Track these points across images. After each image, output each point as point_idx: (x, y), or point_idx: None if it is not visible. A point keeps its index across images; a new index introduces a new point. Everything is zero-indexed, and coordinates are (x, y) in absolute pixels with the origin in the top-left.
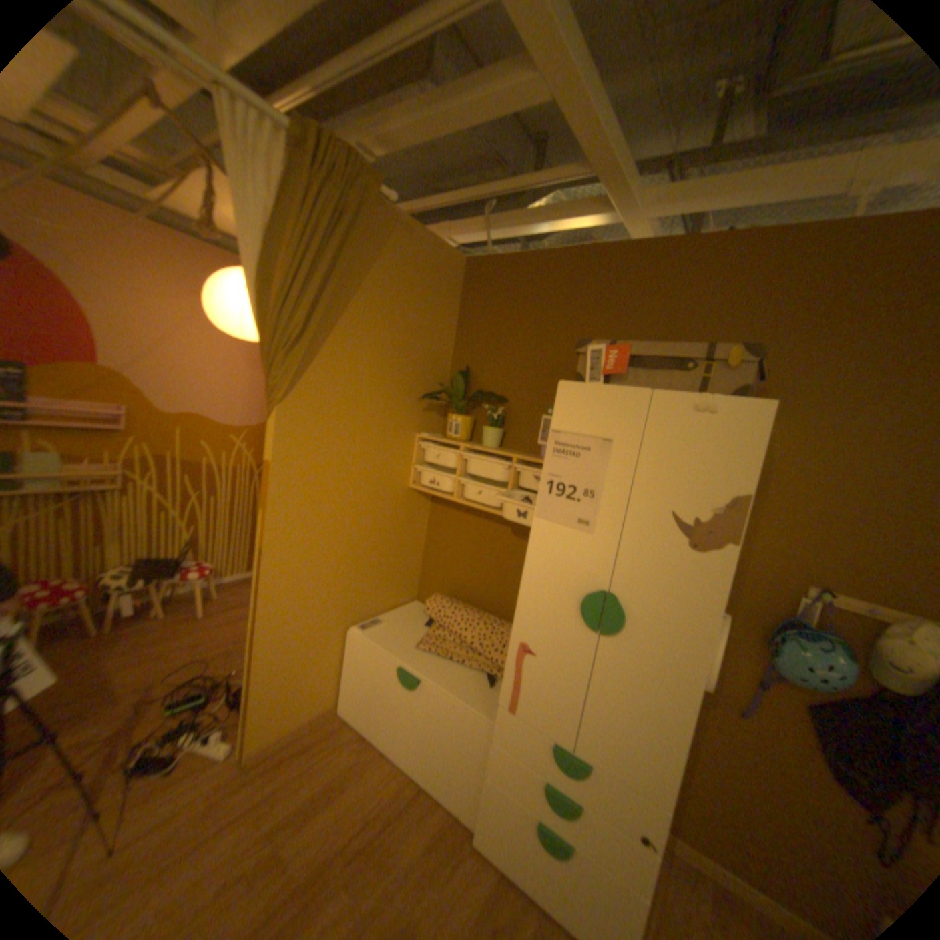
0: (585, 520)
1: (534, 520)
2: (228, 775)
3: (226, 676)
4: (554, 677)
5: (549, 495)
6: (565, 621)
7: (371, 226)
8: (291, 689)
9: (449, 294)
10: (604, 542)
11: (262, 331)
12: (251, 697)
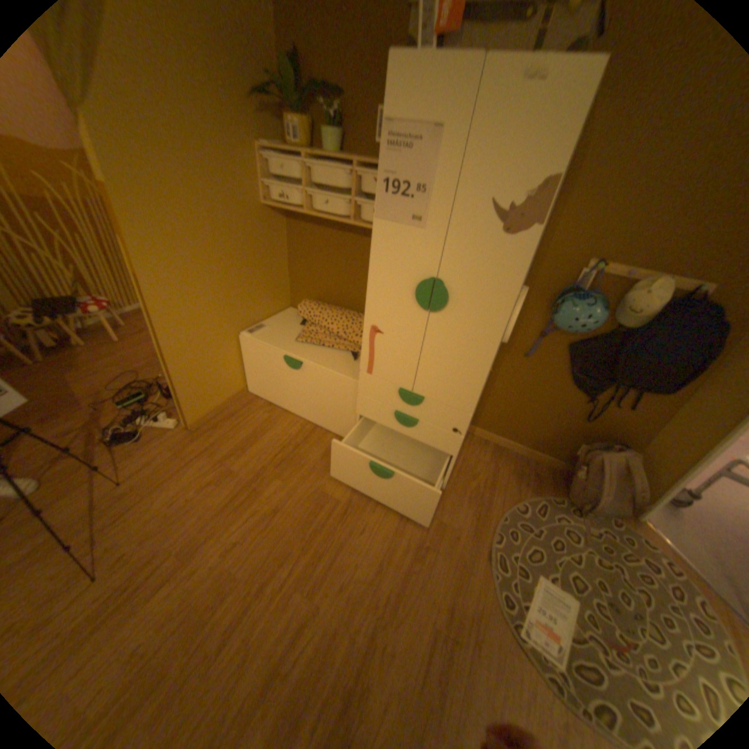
0: (418, 217)
1: (374, 222)
2: (181, 437)
3: (155, 379)
4: (397, 347)
5: (386, 195)
6: (403, 306)
7: None
8: (207, 381)
9: None
10: (434, 235)
11: None
12: (177, 390)
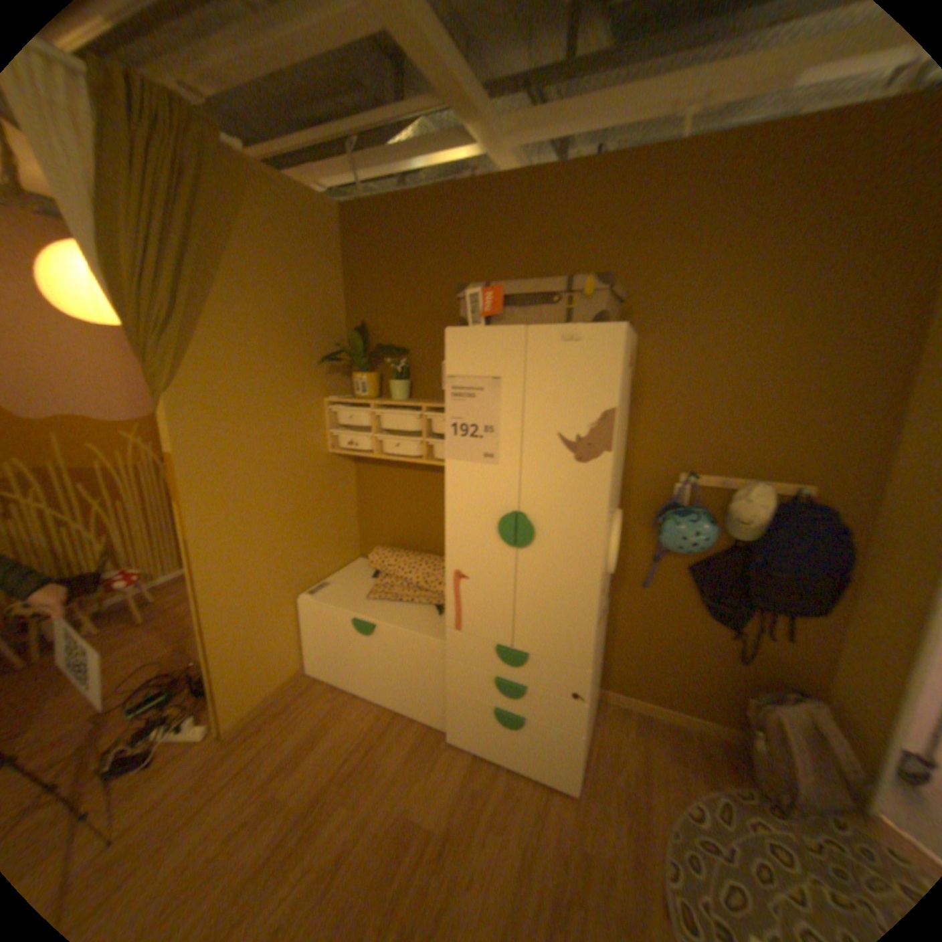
0: (490, 454)
1: (447, 462)
2: (211, 752)
3: (184, 670)
4: (487, 592)
5: (456, 437)
6: (488, 544)
7: (220, 180)
8: (254, 663)
9: (327, 246)
10: (509, 469)
11: (123, 315)
12: (214, 680)
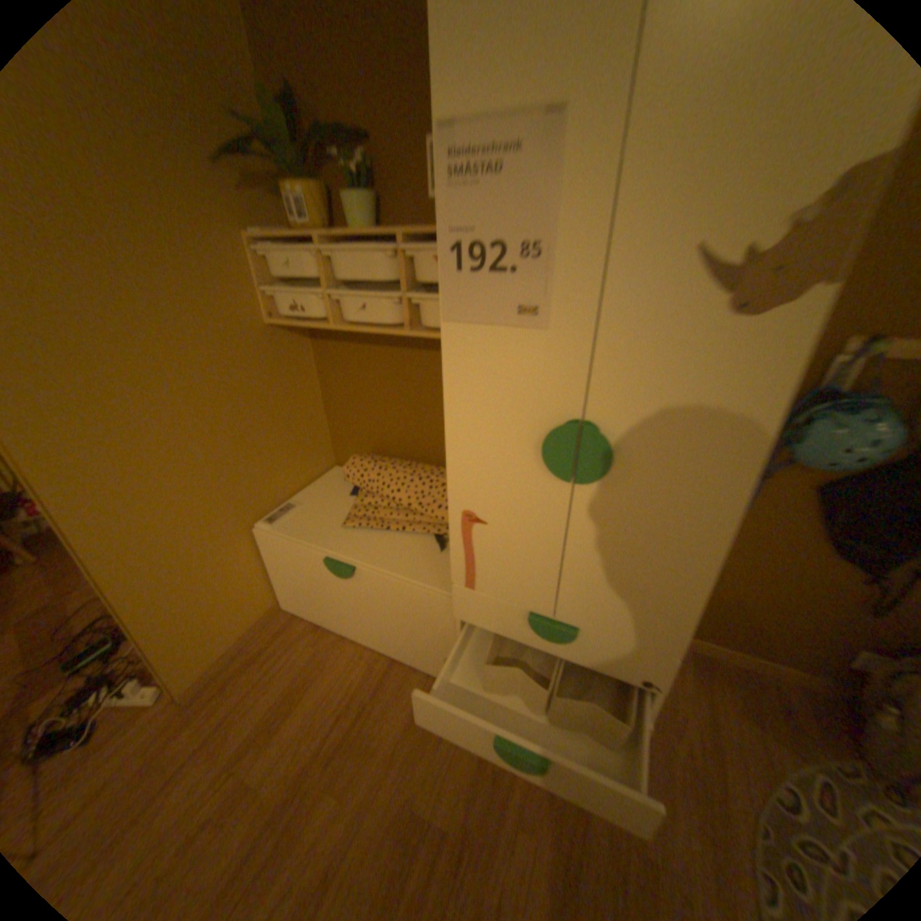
0: (531, 304)
1: (444, 326)
2: (164, 719)
3: None
4: (516, 544)
5: (459, 271)
6: (521, 474)
7: None
8: (202, 614)
9: None
10: (570, 337)
11: None
12: (144, 646)
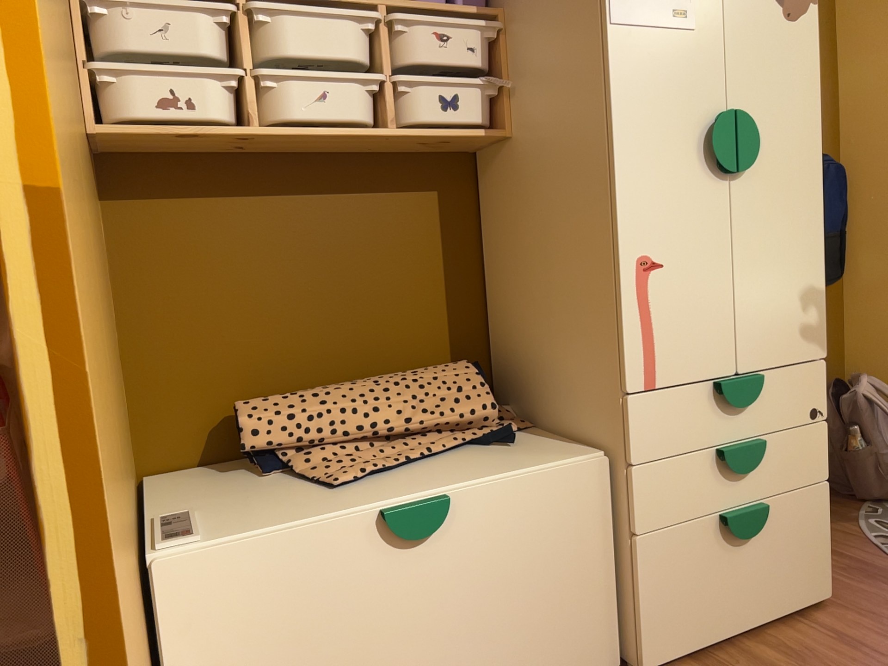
0: (682, 10)
1: (609, 32)
2: None
3: None
4: (695, 281)
5: None
6: (690, 185)
7: None
8: None
9: None
10: (710, 37)
11: None
12: None
